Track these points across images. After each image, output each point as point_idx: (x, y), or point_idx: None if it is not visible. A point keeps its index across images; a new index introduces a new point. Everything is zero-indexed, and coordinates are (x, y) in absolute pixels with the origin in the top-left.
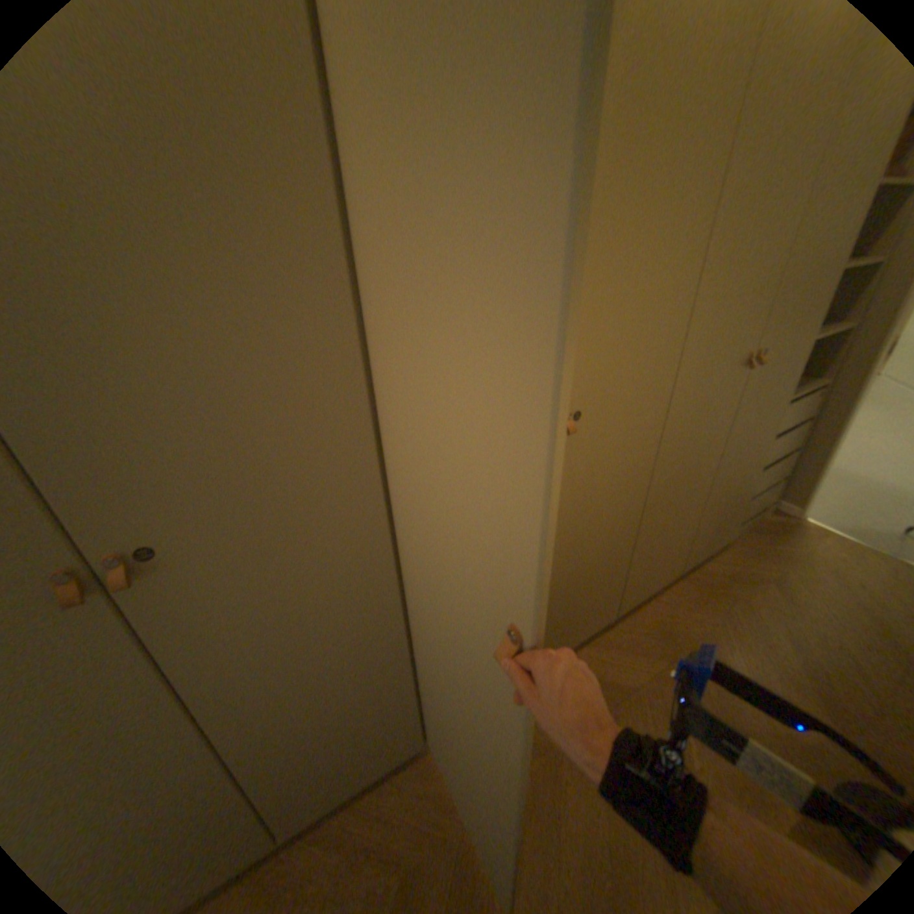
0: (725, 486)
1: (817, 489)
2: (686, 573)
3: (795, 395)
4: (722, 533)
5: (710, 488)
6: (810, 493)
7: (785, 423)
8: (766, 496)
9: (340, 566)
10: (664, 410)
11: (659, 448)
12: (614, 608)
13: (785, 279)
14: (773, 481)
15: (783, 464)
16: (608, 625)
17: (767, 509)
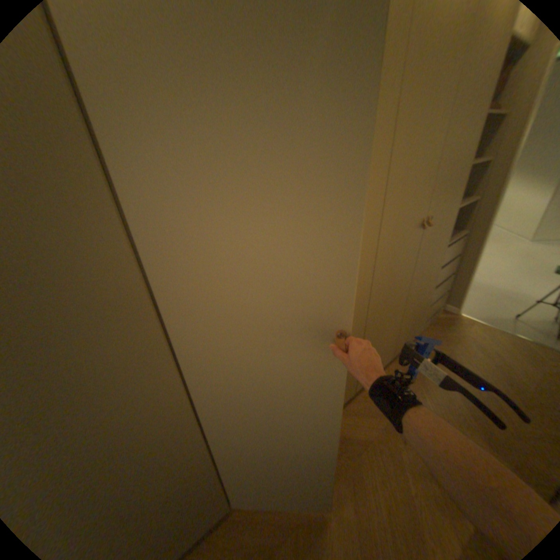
0: (414, 302)
1: (465, 295)
2: (395, 357)
3: (450, 242)
4: (415, 329)
5: (405, 304)
6: (462, 298)
7: (445, 259)
8: (438, 303)
9: (138, 408)
10: (373, 261)
11: (372, 285)
12: (353, 388)
13: (440, 172)
14: (441, 294)
15: (446, 284)
16: (351, 399)
17: (439, 311)
